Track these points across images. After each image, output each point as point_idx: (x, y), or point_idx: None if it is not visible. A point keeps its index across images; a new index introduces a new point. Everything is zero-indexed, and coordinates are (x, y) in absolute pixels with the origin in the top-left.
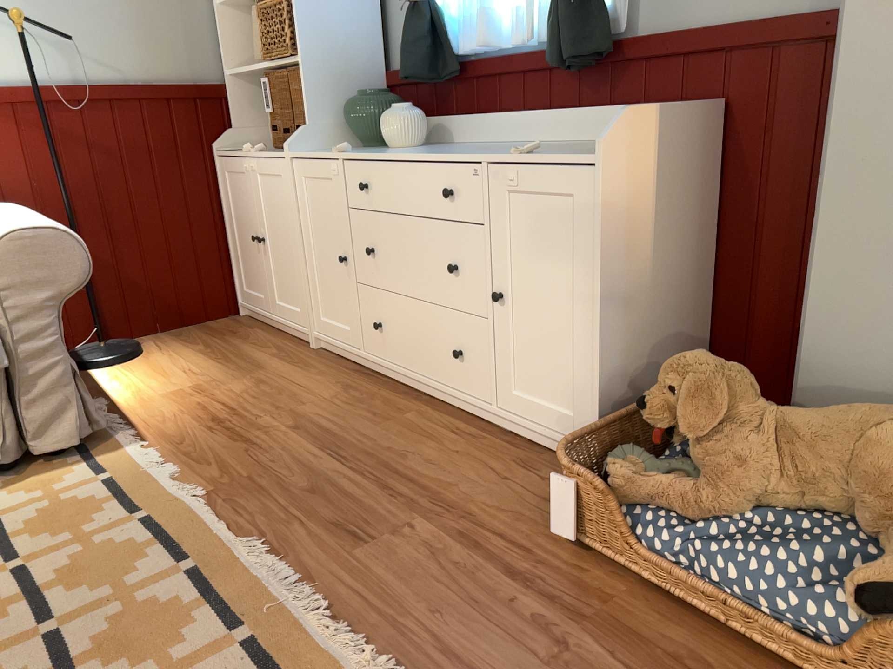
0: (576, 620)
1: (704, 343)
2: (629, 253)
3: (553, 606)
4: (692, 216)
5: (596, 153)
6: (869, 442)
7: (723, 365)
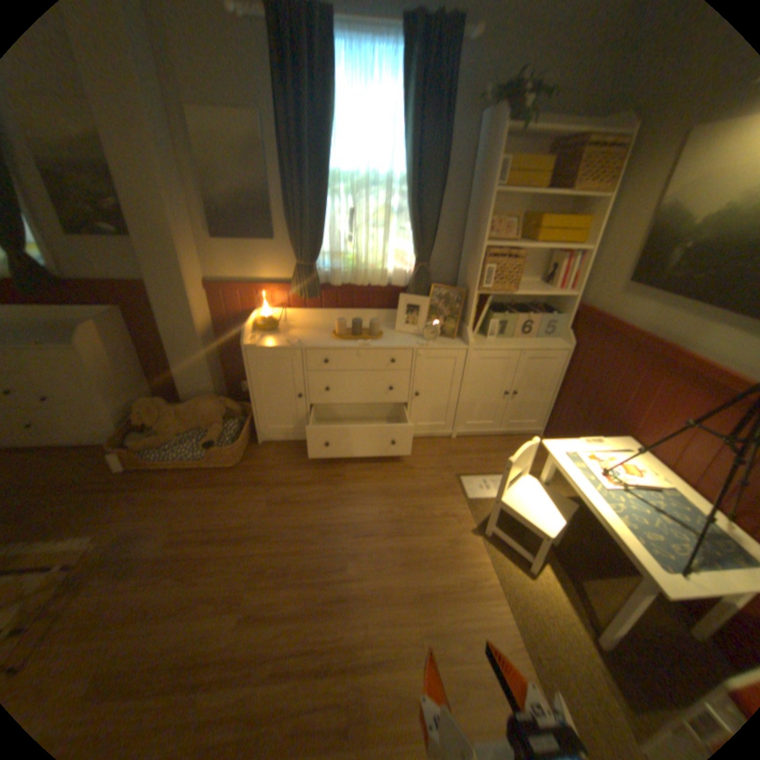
0: (132, 494)
1: (146, 387)
2: (102, 373)
3: (123, 494)
4: (122, 350)
5: (72, 344)
6: (197, 411)
7: (151, 403)
